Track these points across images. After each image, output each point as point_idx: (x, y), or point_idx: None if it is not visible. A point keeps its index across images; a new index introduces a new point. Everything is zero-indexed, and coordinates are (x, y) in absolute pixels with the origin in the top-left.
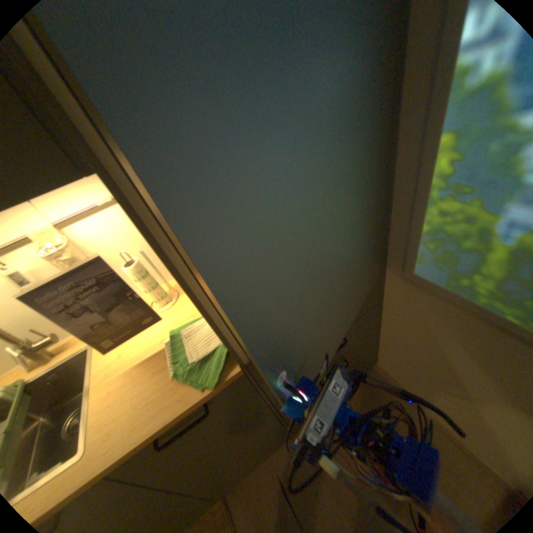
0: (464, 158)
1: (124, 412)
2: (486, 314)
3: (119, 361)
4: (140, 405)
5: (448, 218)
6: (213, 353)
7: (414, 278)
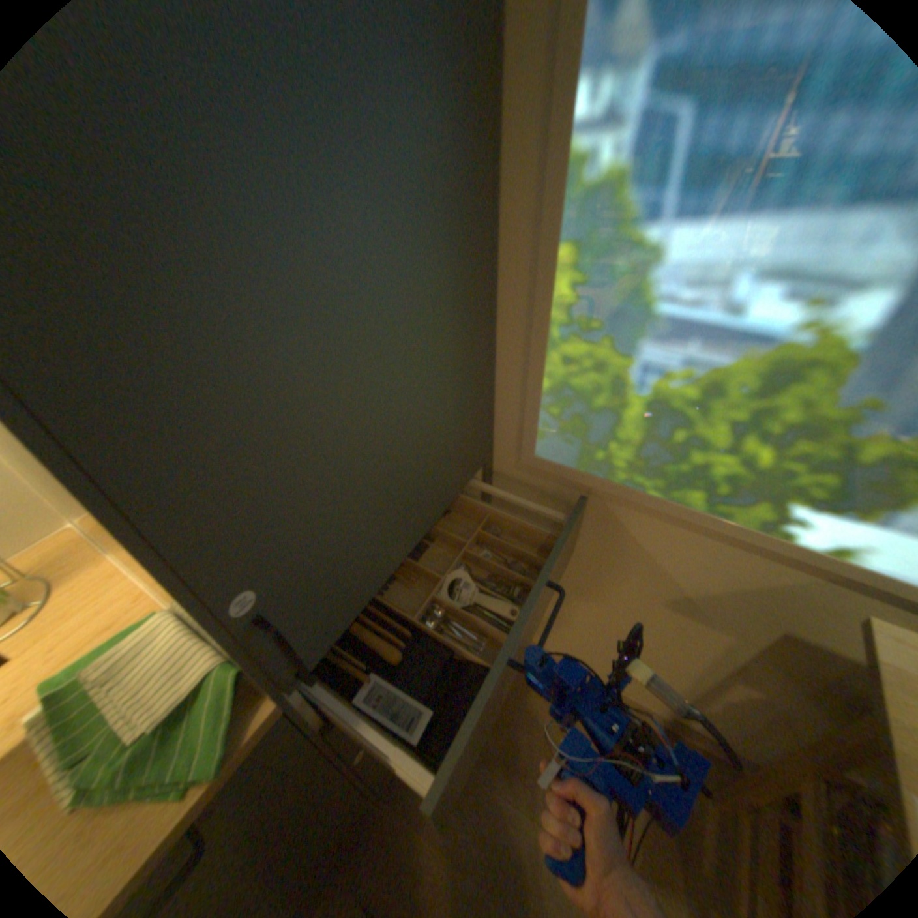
0: (587, 281)
1: None
2: (625, 495)
3: None
4: None
5: (572, 368)
6: (194, 693)
7: (534, 463)
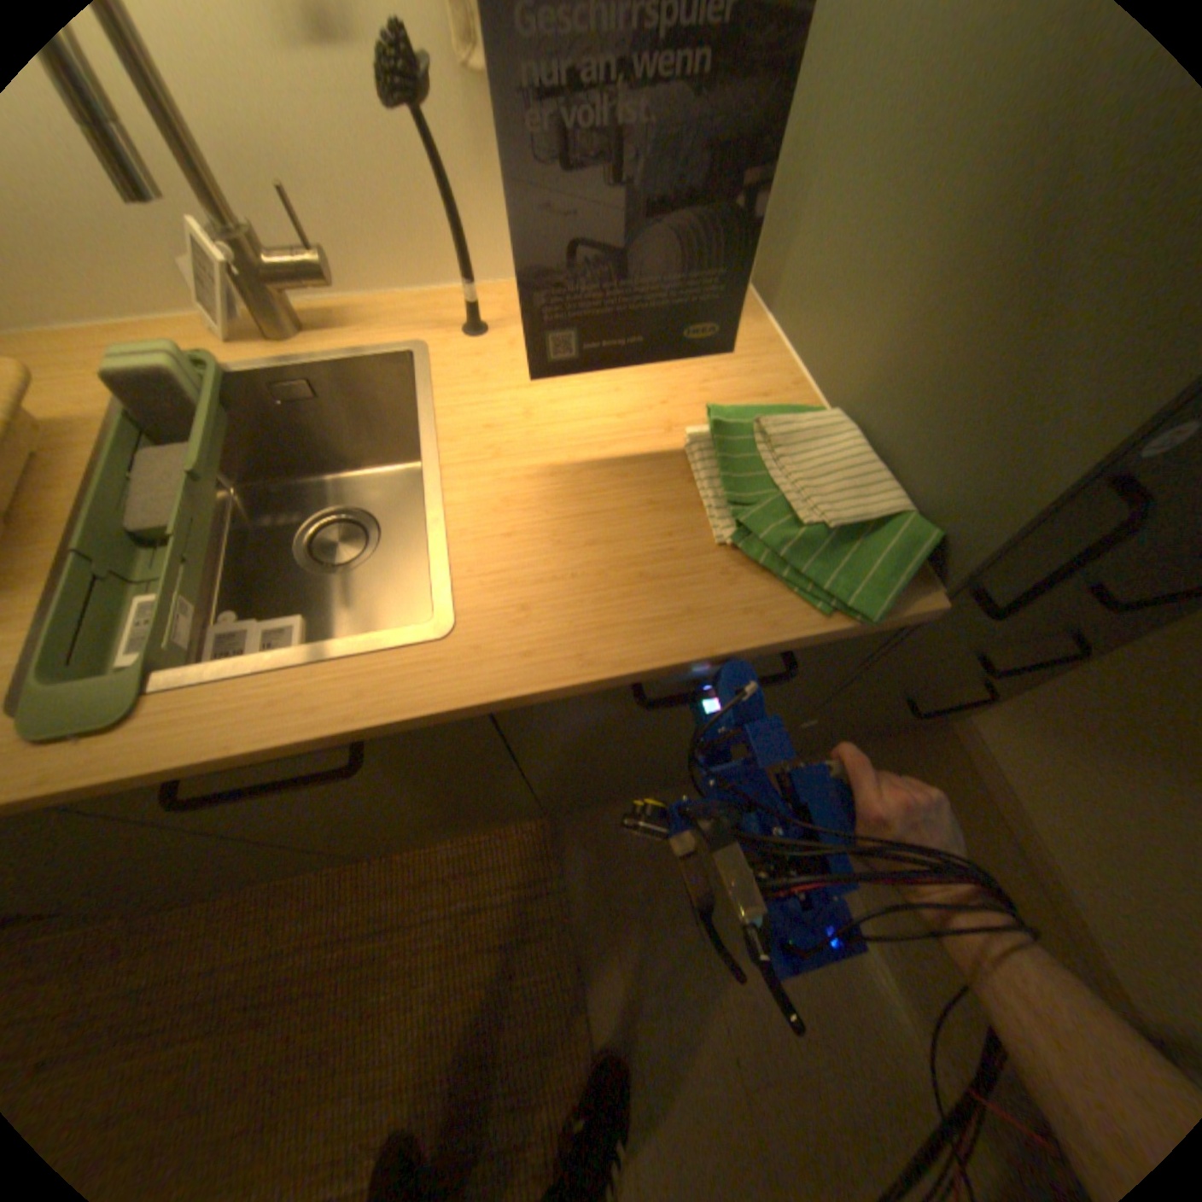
0: None
1: (572, 571)
2: None
3: (531, 426)
4: (623, 571)
5: None
6: (885, 523)
7: None
